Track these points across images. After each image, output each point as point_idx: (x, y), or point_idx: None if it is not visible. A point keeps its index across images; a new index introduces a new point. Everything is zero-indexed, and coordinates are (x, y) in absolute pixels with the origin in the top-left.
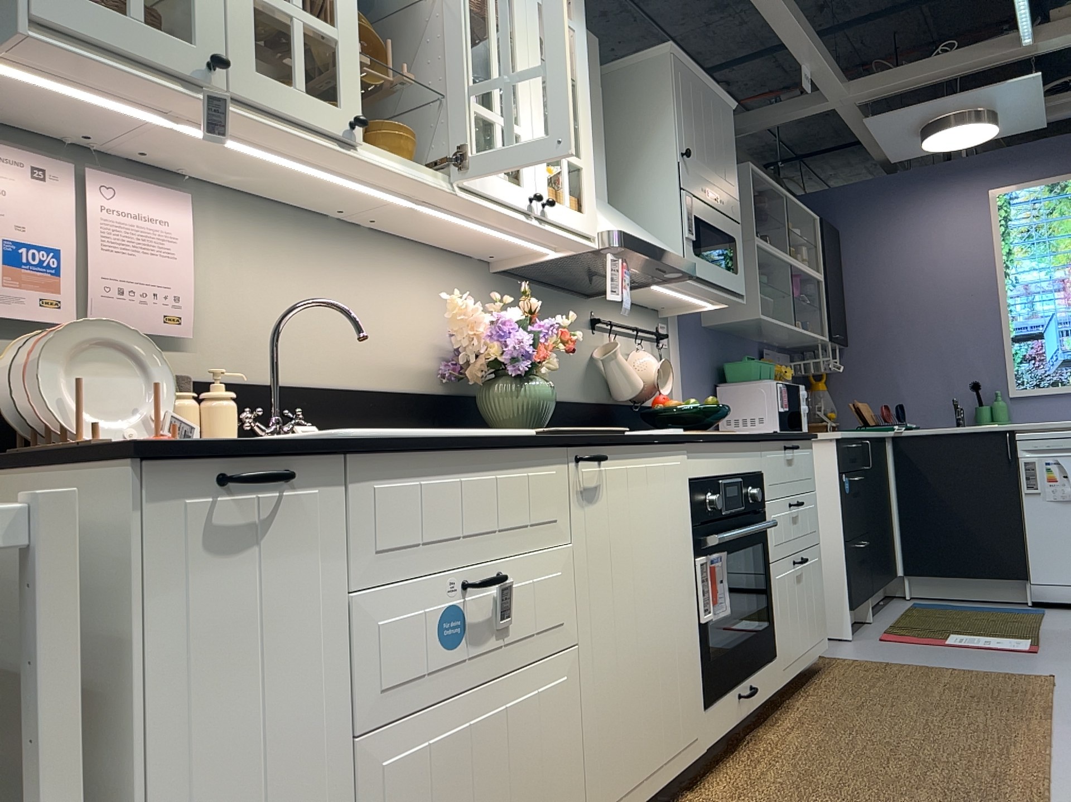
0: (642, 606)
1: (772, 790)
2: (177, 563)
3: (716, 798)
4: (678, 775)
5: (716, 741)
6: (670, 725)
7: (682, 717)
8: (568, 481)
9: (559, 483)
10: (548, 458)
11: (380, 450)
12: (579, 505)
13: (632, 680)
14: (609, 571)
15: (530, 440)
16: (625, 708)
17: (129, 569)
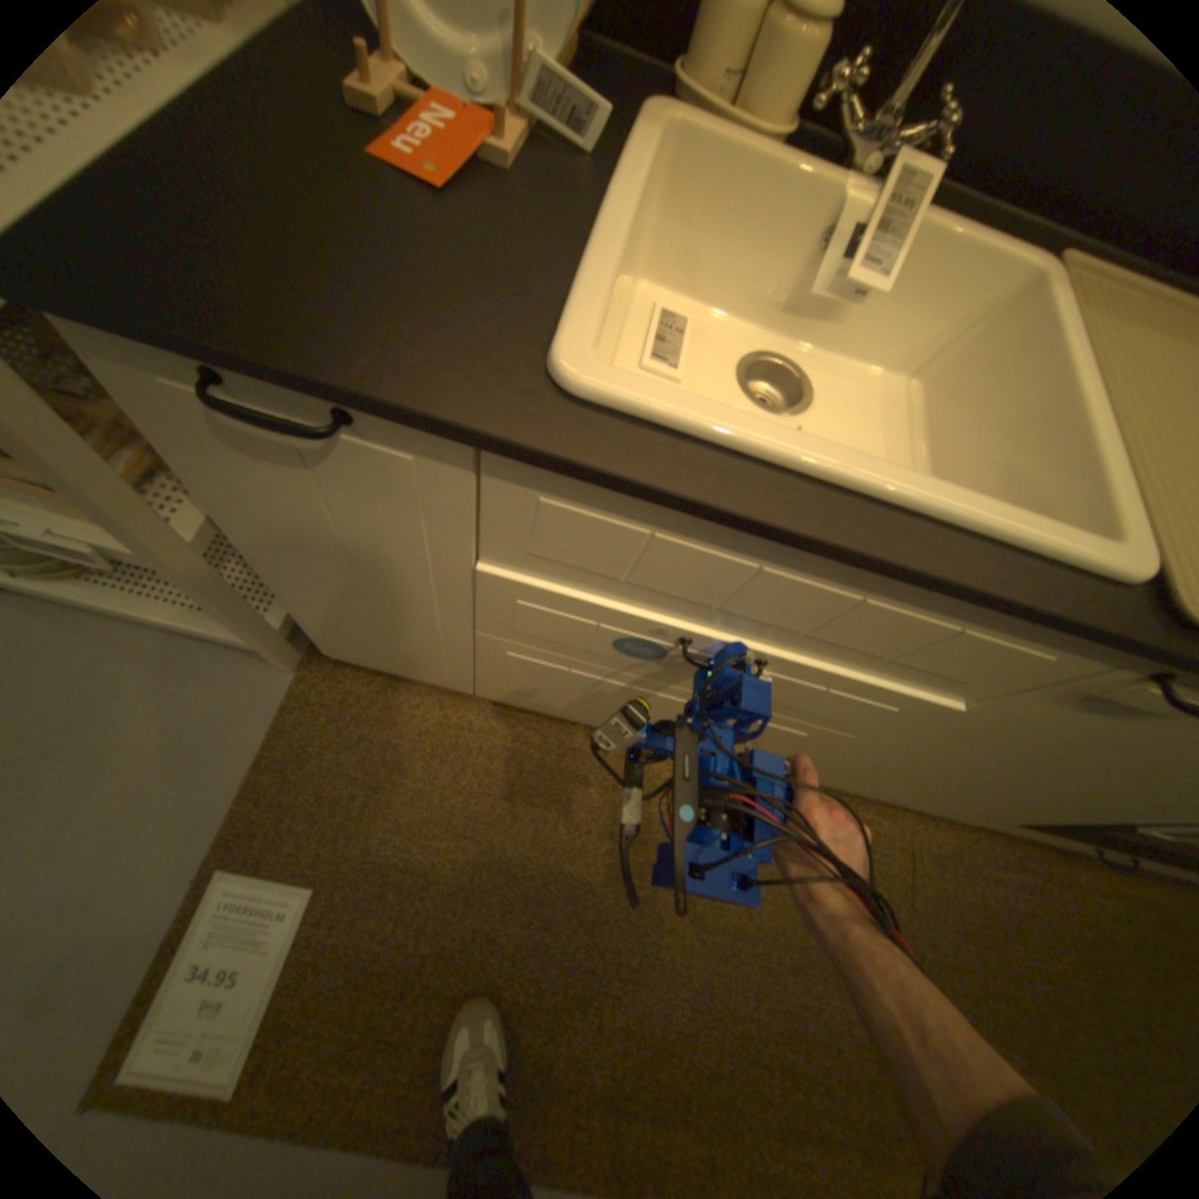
0: (1040, 780)
1: (971, 901)
2: (200, 443)
3: (927, 842)
4: (913, 810)
5: (1007, 833)
6: (944, 805)
7: (974, 813)
8: (1087, 679)
9: (1054, 669)
10: (1075, 643)
11: (565, 473)
12: (1065, 701)
13: (923, 778)
14: (1020, 748)
15: (1048, 616)
16: (886, 776)
17: (137, 420)
